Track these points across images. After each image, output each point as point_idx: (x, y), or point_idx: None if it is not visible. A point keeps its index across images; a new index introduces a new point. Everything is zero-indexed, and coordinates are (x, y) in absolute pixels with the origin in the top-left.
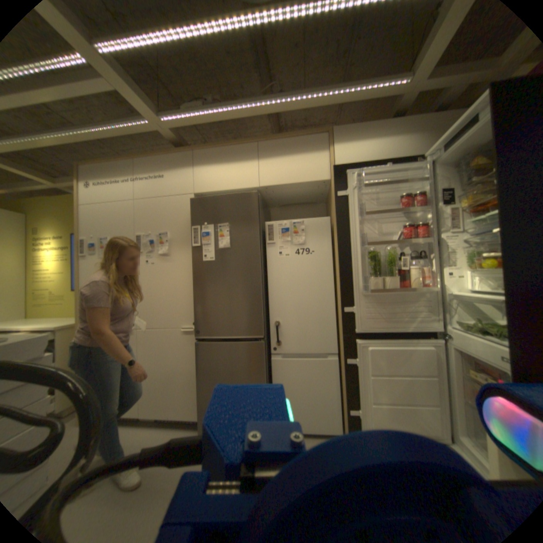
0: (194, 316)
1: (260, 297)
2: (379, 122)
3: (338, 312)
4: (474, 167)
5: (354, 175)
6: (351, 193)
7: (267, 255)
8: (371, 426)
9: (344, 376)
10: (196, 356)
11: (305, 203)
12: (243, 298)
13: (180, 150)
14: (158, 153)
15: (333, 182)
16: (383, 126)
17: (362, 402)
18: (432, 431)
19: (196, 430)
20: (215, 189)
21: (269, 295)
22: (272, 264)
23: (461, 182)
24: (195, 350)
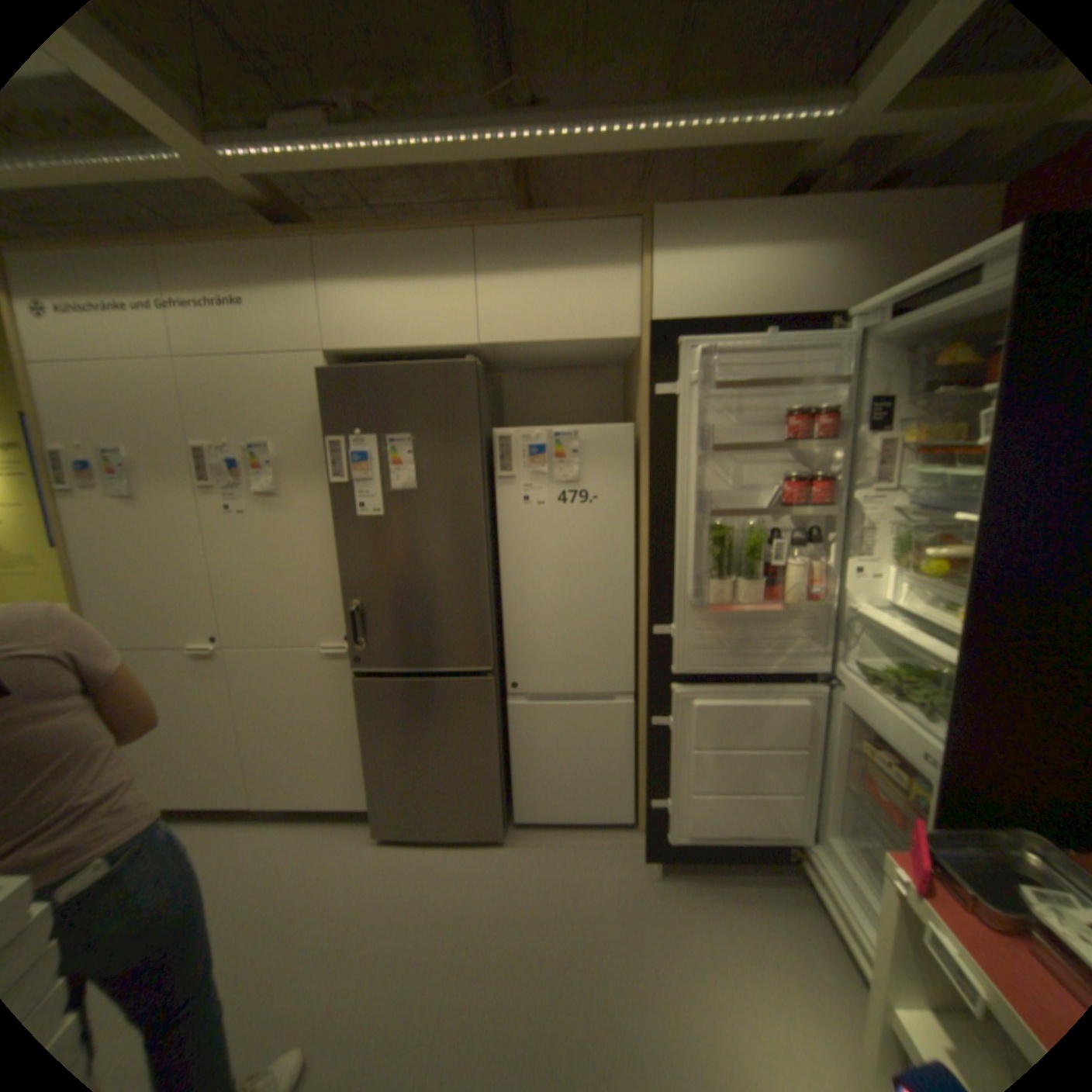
0: (347, 623)
1: (486, 594)
2: (762, 206)
3: (639, 618)
4: (947, 371)
5: (697, 353)
6: (687, 394)
7: (499, 500)
8: (685, 826)
9: (643, 732)
10: (357, 699)
11: (581, 367)
12: (451, 595)
13: (281, 234)
14: (223, 238)
15: (648, 348)
16: (769, 218)
17: (674, 790)
18: (786, 834)
19: (366, 824)
20: (376, 343)
21: (503, 583)
22: (511, 523)
23: (914, 387)
24: (353, 688)
